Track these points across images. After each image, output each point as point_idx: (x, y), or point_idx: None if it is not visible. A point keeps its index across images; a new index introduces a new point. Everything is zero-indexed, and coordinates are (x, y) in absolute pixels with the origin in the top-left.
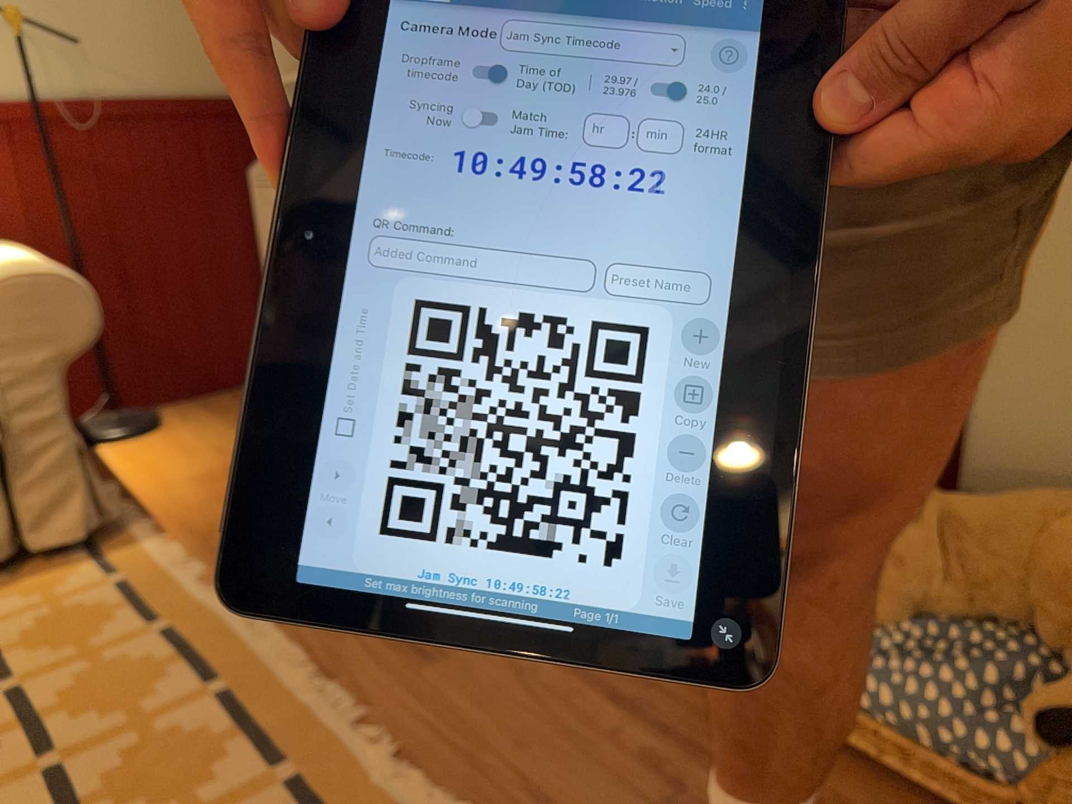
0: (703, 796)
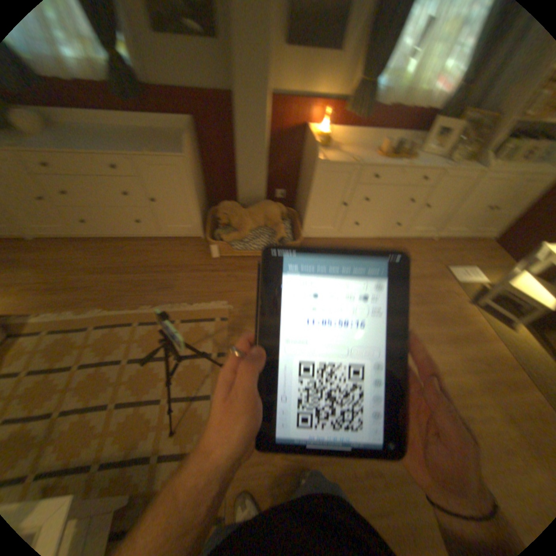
0: (240, 276)
